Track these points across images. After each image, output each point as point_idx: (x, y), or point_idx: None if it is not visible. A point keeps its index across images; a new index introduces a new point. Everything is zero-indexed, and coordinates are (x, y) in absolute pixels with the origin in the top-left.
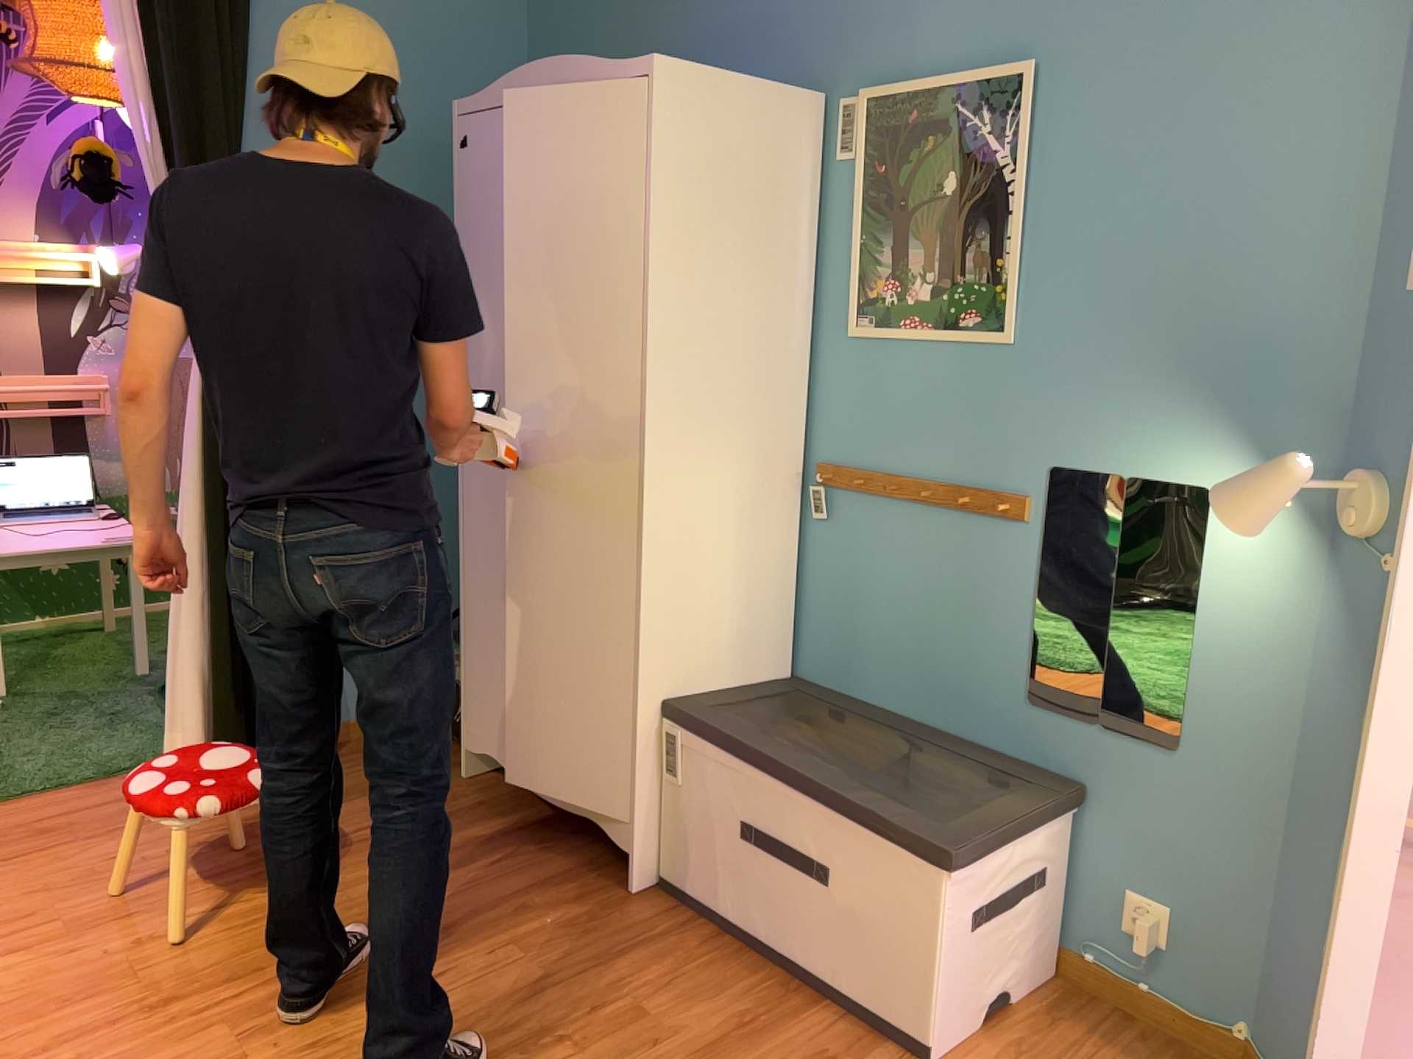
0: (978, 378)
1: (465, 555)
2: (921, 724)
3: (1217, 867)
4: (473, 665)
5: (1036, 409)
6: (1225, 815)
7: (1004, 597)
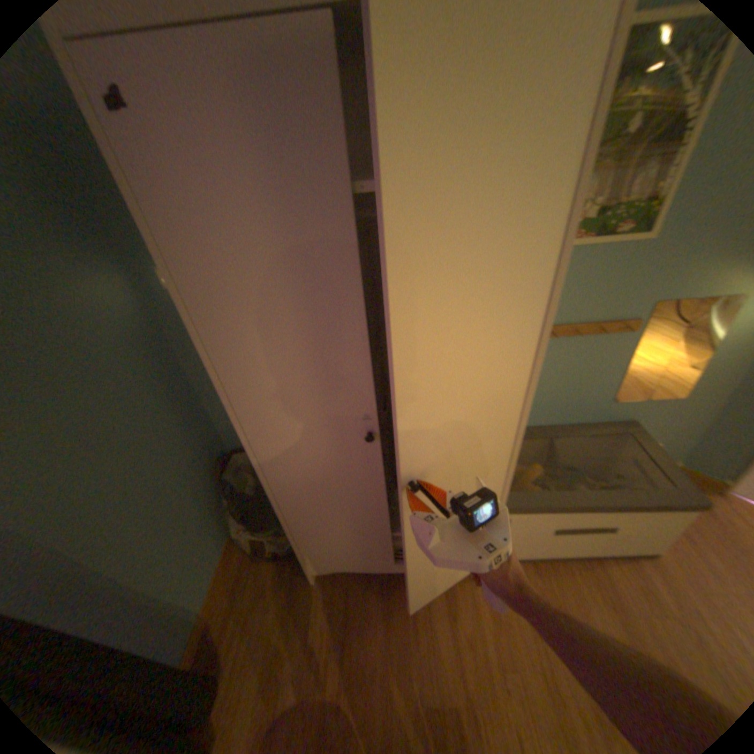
0: (622, 261)
1: (285, 501)
2: (564, 429)
3: (689, 426)
4: (313, 545)
5: (659, 272)
6: (699, 411)
7: (612, 366)
